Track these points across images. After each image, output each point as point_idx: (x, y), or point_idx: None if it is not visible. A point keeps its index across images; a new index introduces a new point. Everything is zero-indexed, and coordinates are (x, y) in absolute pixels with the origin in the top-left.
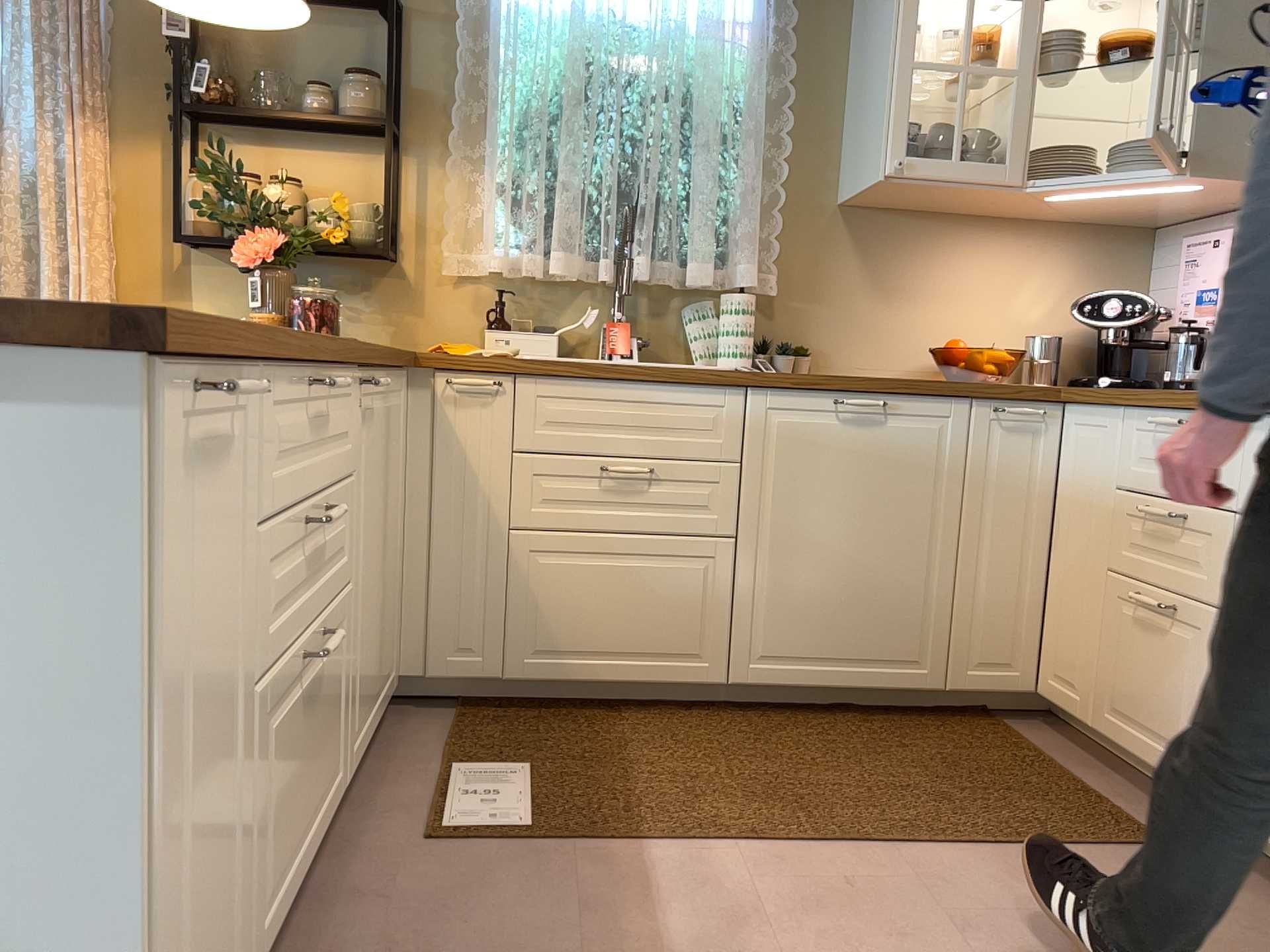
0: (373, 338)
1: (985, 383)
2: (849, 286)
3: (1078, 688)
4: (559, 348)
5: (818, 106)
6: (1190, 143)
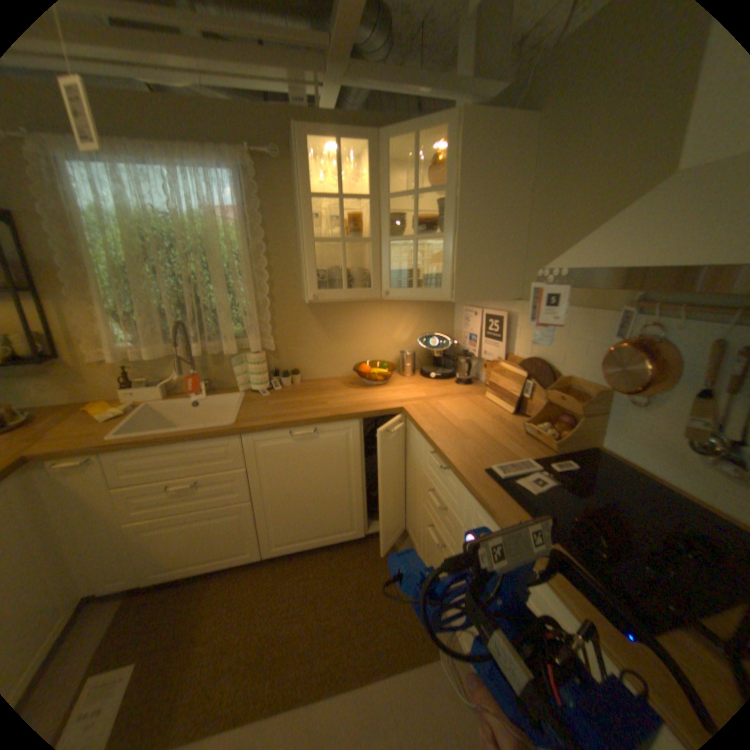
0: (58, 399)
1: (366, 409)
2: (314, 338)
3: (416, 541)
4: (165, 391)
5: (283, 250)
6: (454, 284)
